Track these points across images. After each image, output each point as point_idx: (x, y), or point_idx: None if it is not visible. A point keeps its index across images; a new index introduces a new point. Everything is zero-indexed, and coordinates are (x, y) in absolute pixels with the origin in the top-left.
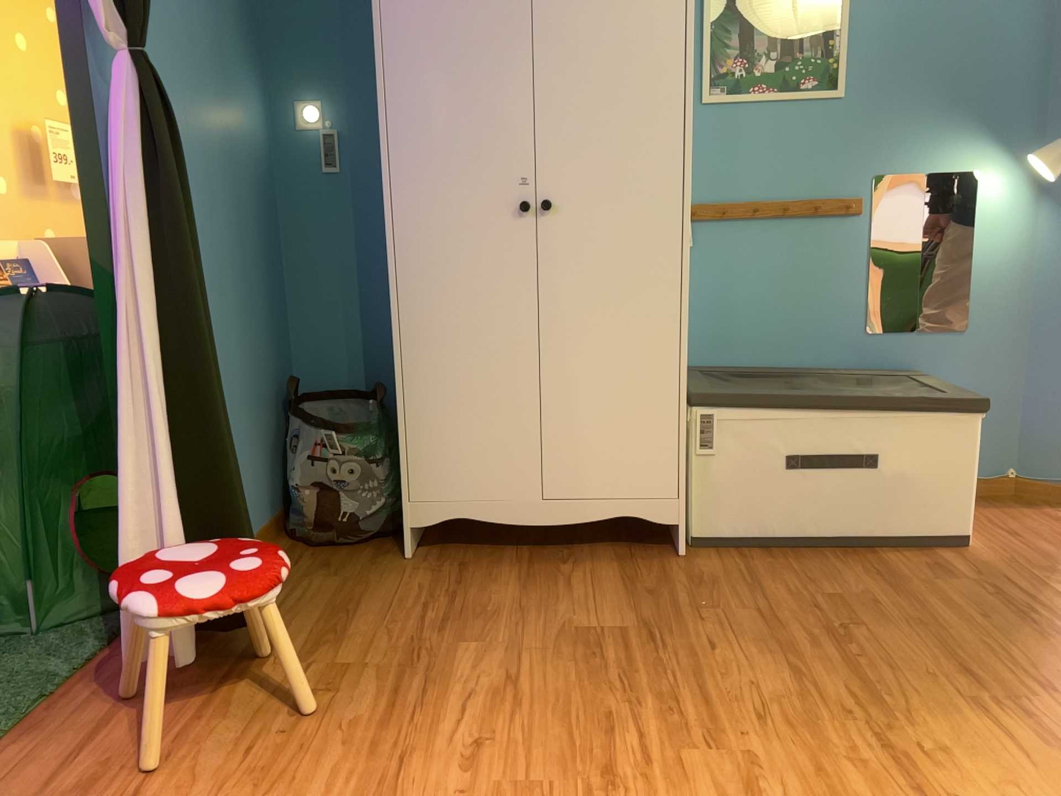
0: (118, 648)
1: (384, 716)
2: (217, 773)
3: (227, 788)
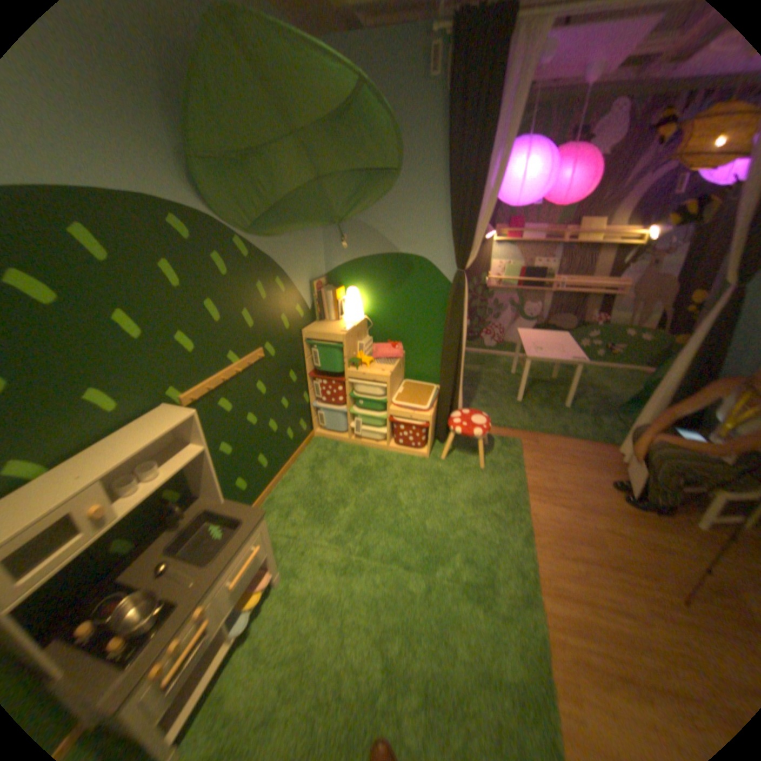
0: (621, 449)
1: (627, 515)
2: (586, 480)
3: (581, 482)
